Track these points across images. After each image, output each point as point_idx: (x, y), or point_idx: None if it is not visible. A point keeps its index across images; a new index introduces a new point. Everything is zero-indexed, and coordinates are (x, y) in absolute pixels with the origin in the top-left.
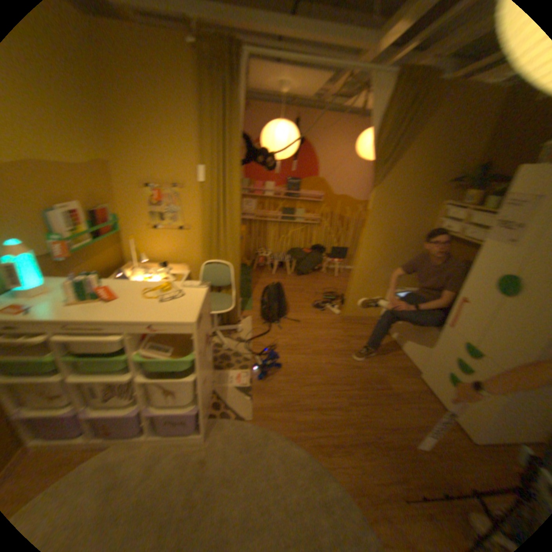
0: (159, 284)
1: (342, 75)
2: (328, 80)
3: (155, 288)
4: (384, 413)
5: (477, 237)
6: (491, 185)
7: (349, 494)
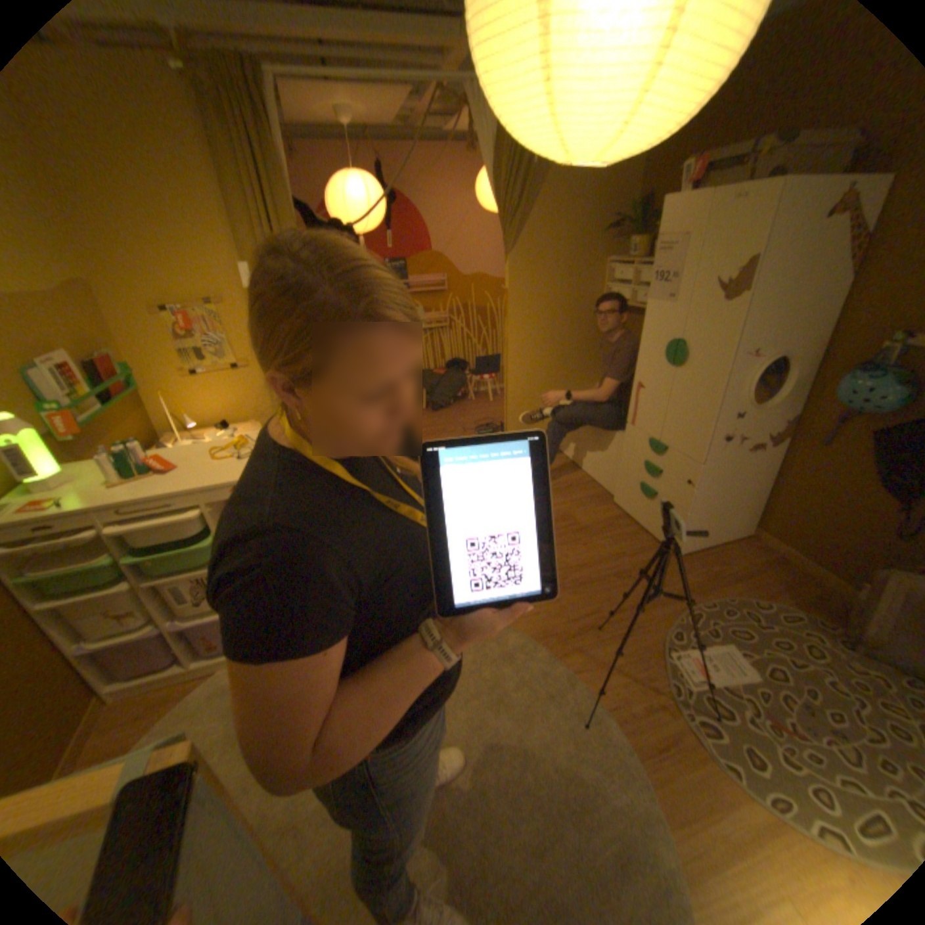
0: (226, 444)
1: (427, 86)
2: (408, 95)
3: (222, 449)
4: (569, 552)
5: (648, 302)
6: (656, 227)
7: (532, 641)
